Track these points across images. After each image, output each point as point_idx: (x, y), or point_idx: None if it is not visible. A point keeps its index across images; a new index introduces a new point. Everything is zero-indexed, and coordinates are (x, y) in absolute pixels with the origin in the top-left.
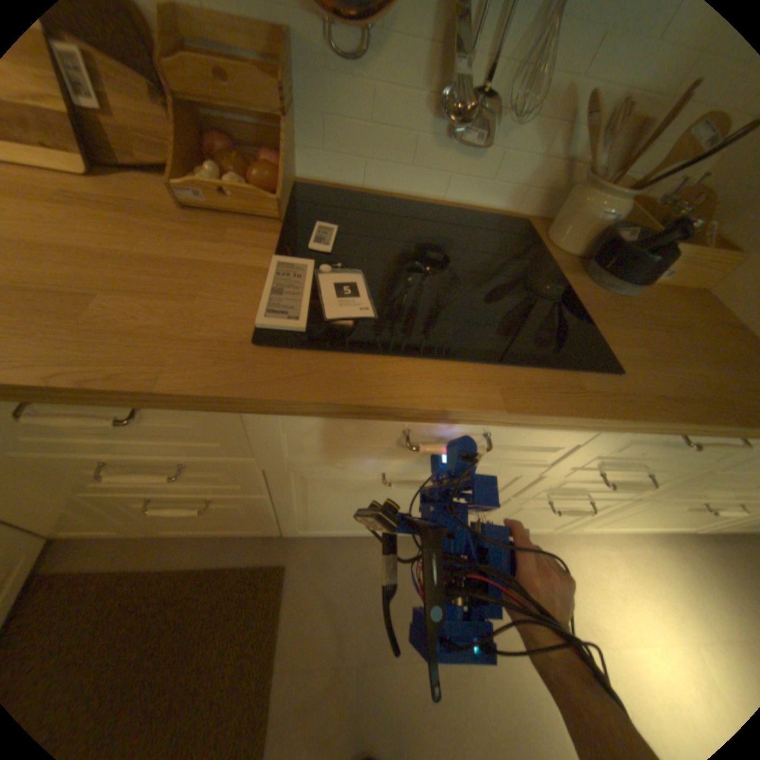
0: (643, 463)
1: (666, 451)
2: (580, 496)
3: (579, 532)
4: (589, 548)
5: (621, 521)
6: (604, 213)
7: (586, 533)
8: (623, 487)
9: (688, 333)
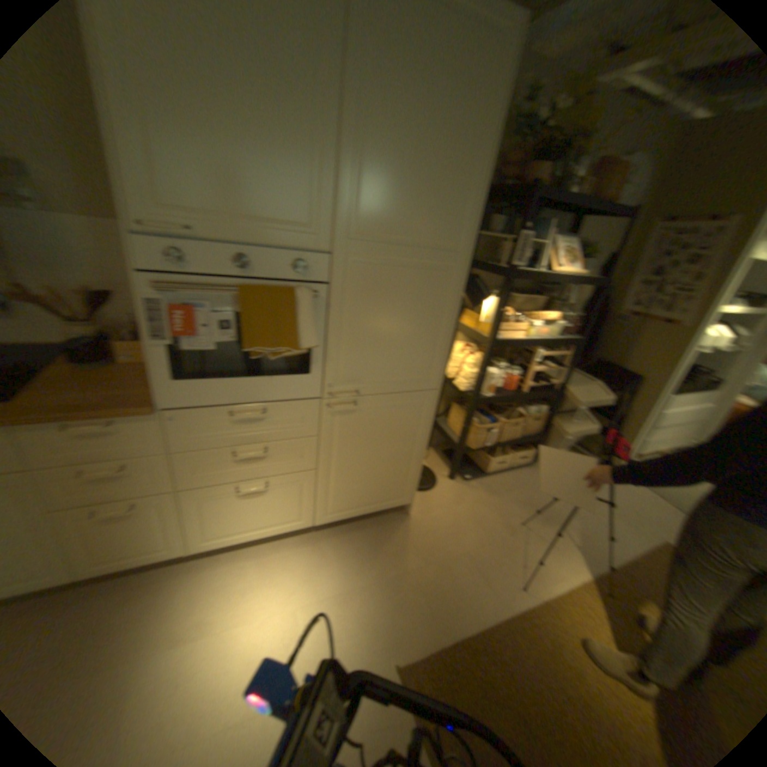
0: (85, 458)
1: (79, 445)
2: (98, 501)
3: (195, 550)
4: (225, 566)
5: (204, 526)
6: (63, 336)
7: (207, 551)
8: (82, 478)
9: (98, 383)
